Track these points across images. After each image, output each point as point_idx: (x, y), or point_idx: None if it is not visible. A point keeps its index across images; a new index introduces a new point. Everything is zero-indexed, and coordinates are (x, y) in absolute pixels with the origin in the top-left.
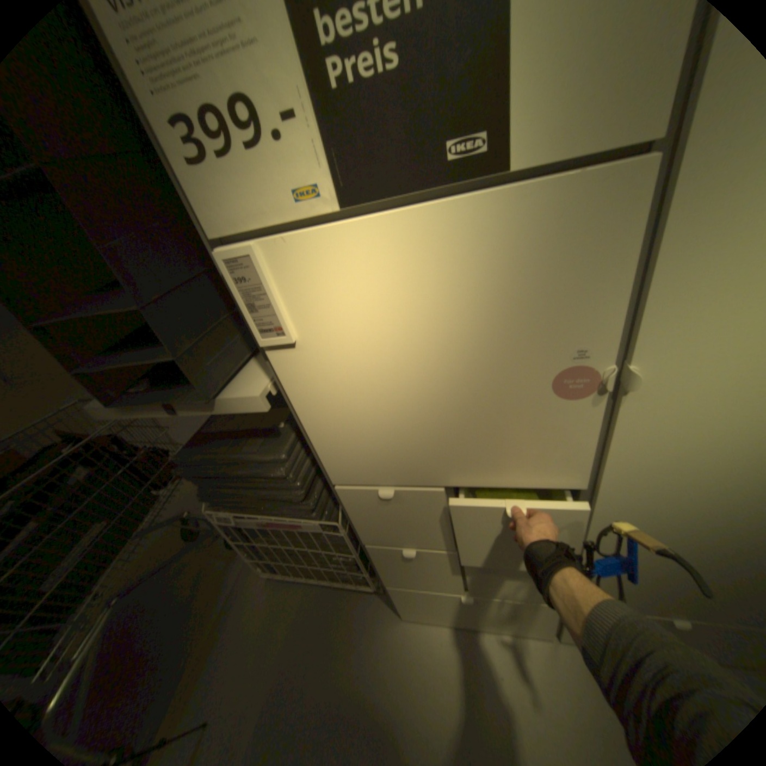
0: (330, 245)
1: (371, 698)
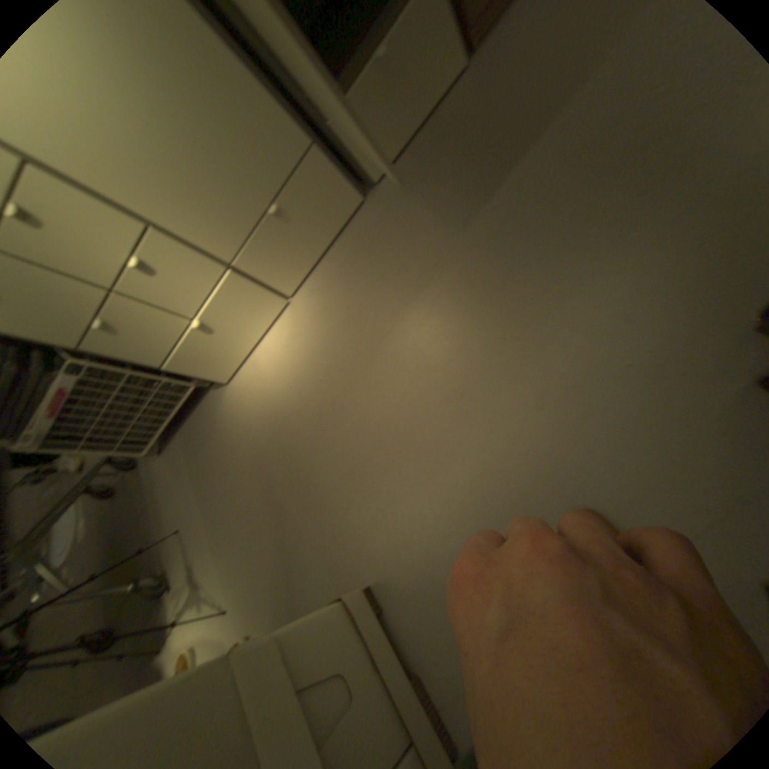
0: None
1: (239, 425)
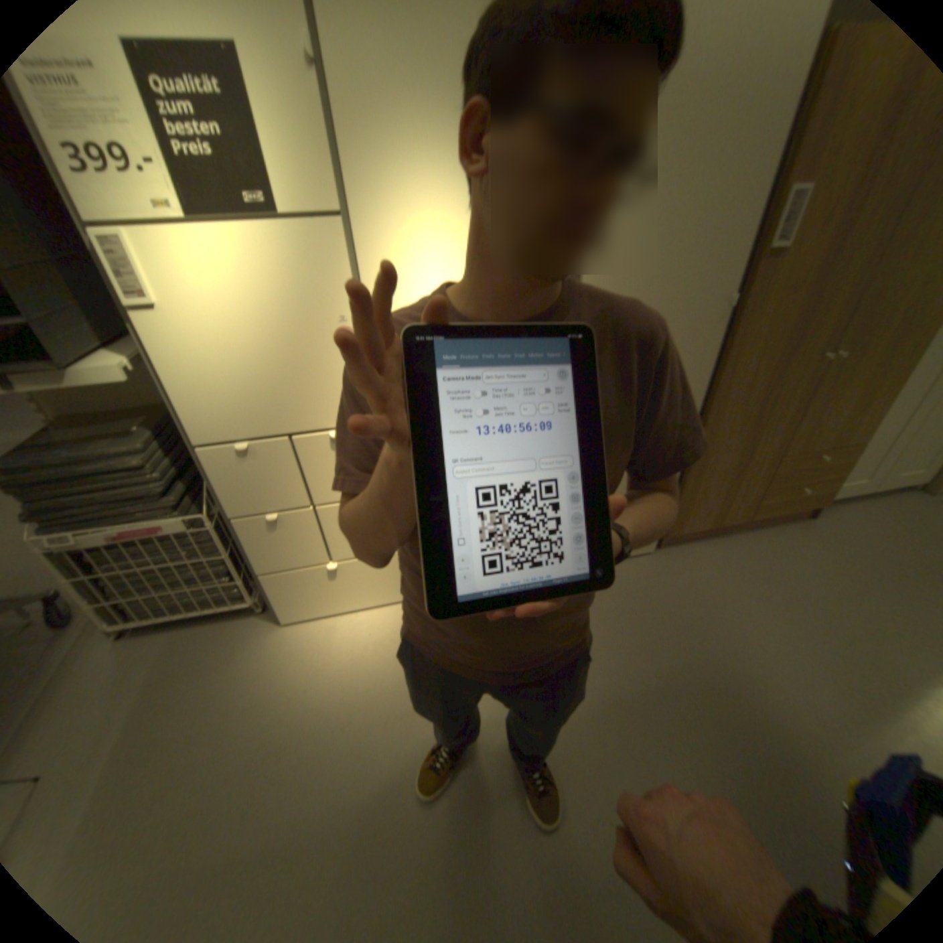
0: (180, 236)
1: (249, 685)
